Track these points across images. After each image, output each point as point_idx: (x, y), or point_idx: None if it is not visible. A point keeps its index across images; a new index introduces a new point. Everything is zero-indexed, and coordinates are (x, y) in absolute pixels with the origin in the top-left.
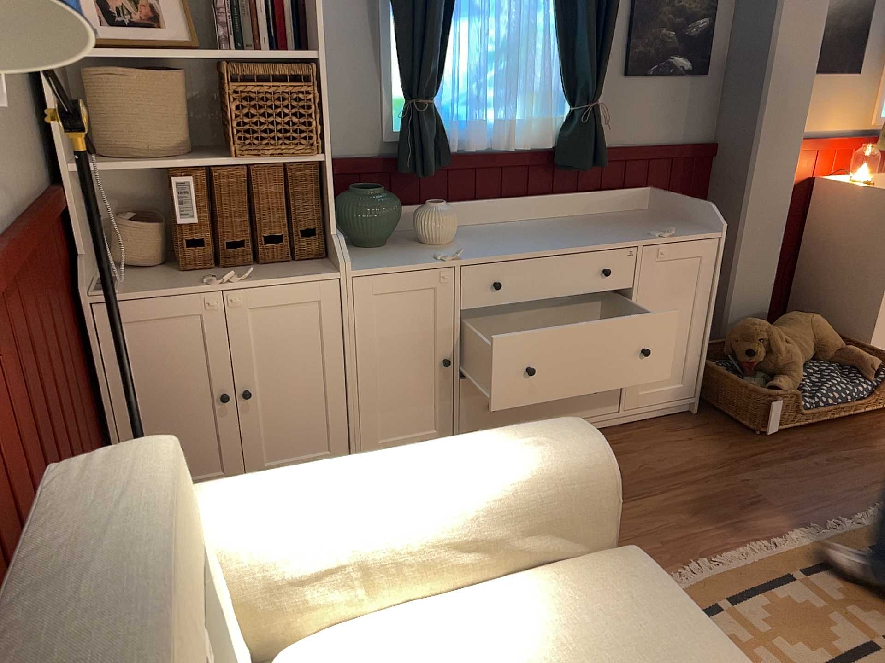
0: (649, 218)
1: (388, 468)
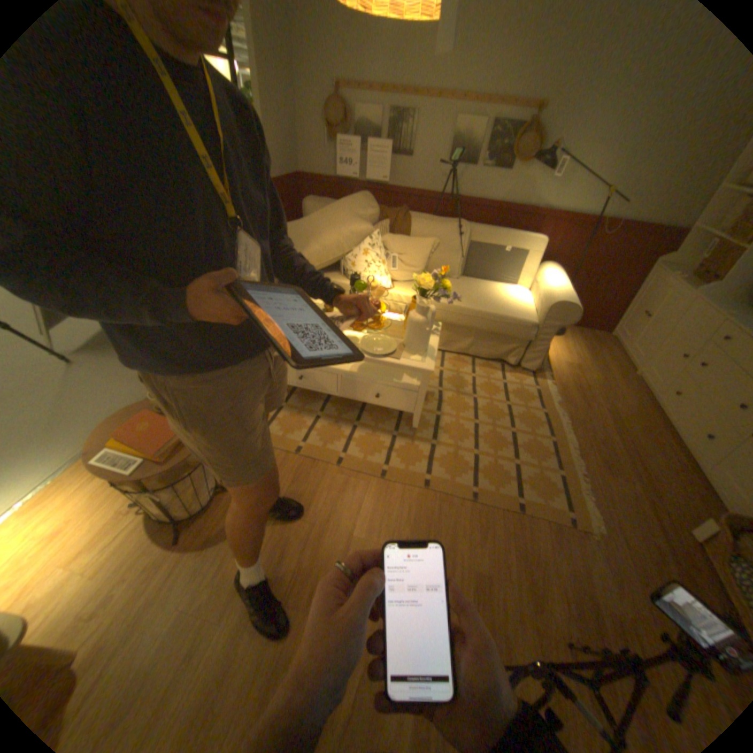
0: None
1: (559, 281)
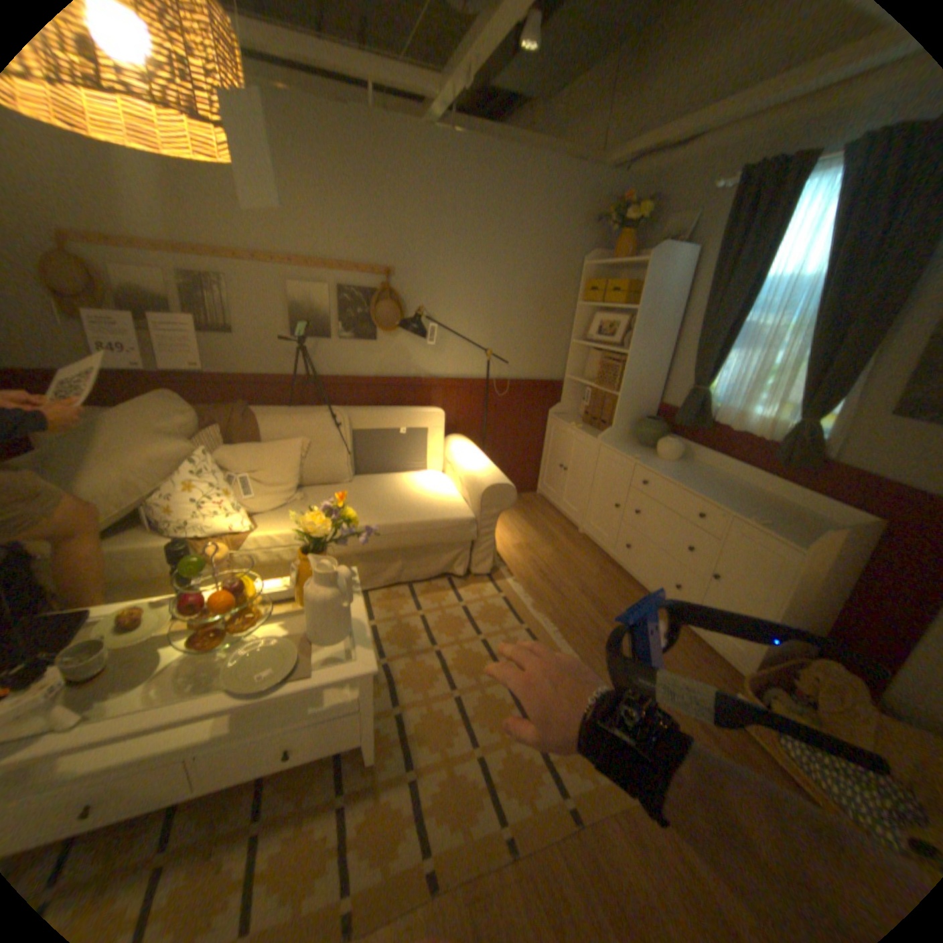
0: (829, 532)
1: (474, 457)
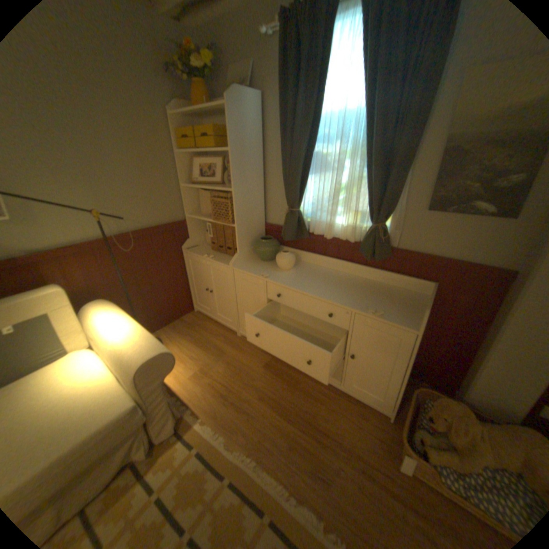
0: (410, 300)
1: (117, 326)
